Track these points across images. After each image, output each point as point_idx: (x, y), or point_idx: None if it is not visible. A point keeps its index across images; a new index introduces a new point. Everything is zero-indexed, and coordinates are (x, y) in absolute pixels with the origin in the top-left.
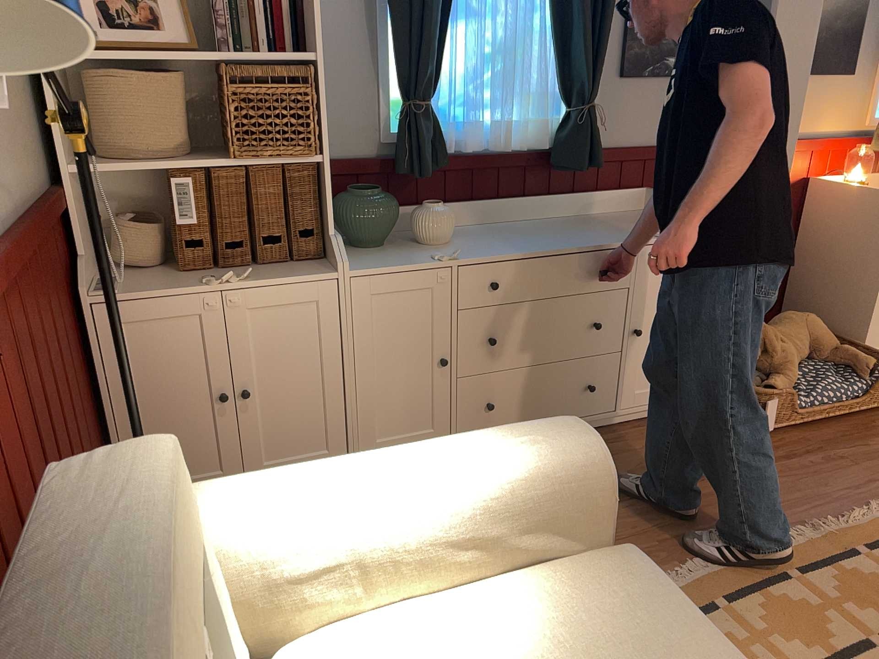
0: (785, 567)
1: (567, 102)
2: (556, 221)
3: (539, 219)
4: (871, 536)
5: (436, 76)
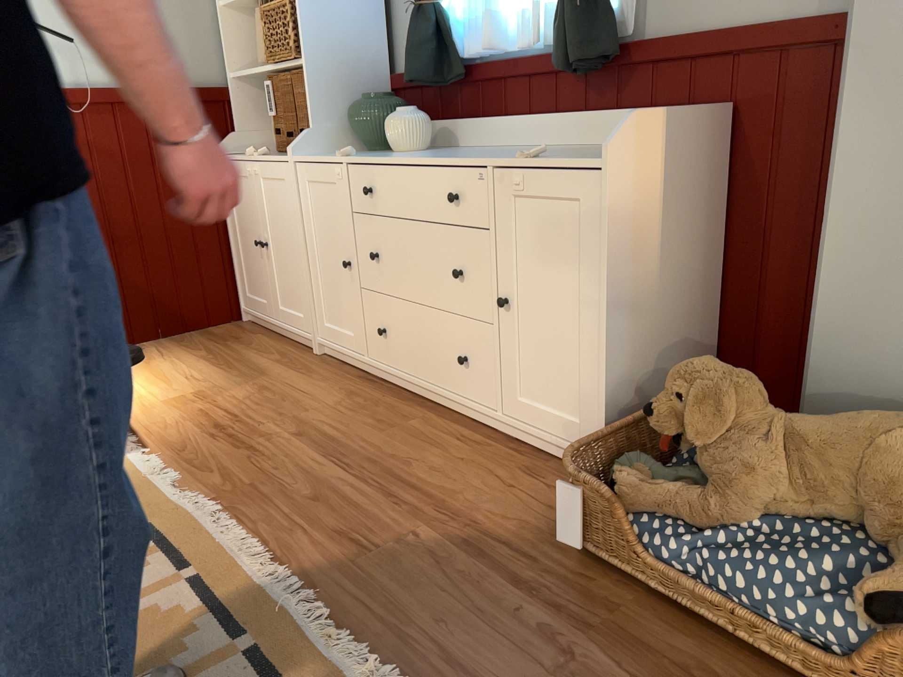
0: (202, 567)
1: None
2: (560, 148)
3: (557, 146)
4: (287, 659)
5: None
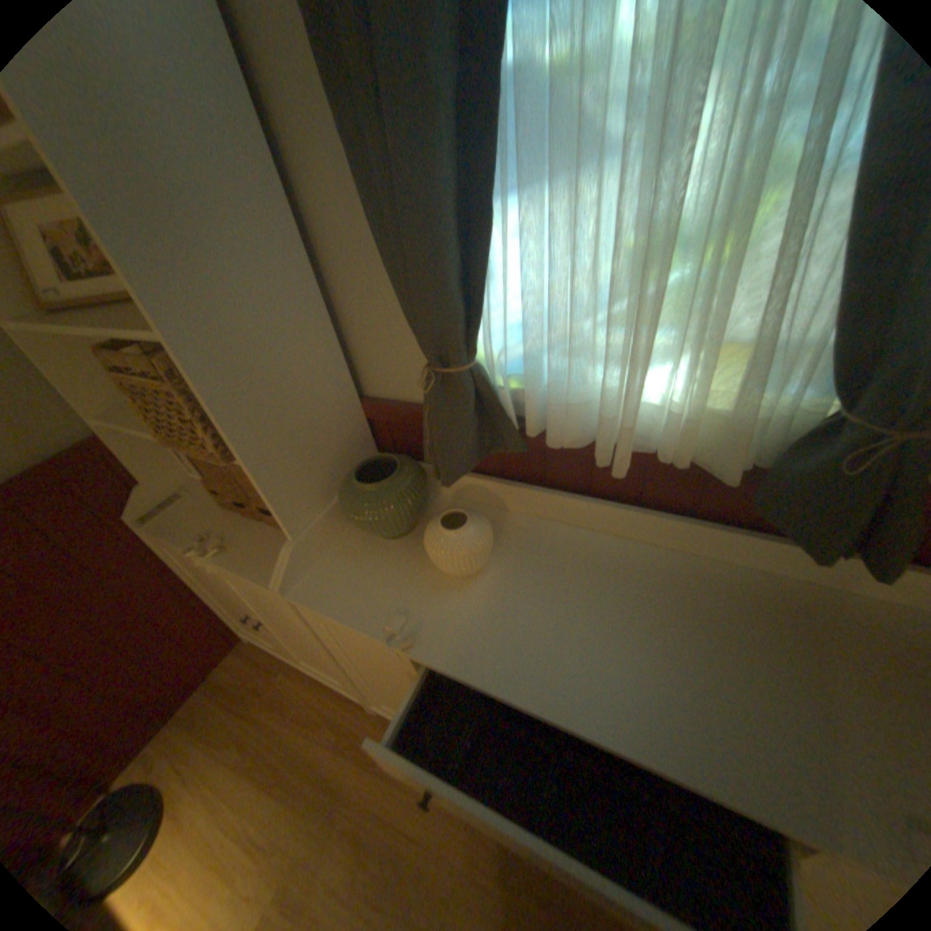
0: None
1: (853, 390)
2: (742, 587)
3: (713, 562)
4: None
5: (474, 319)
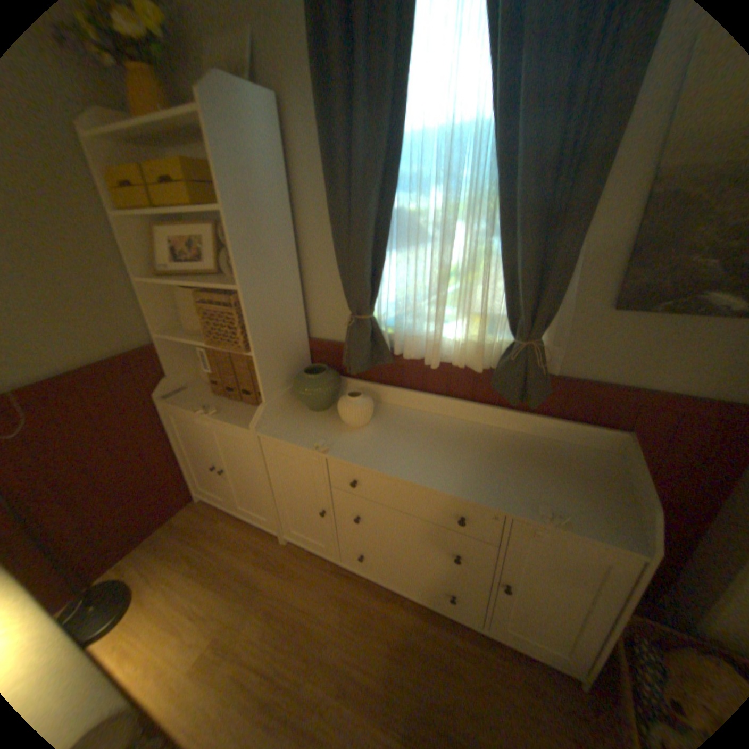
0: None
1: (514, 331)
2: (492, 434)
3: (481, 425)
4: None
5: (374, 295)
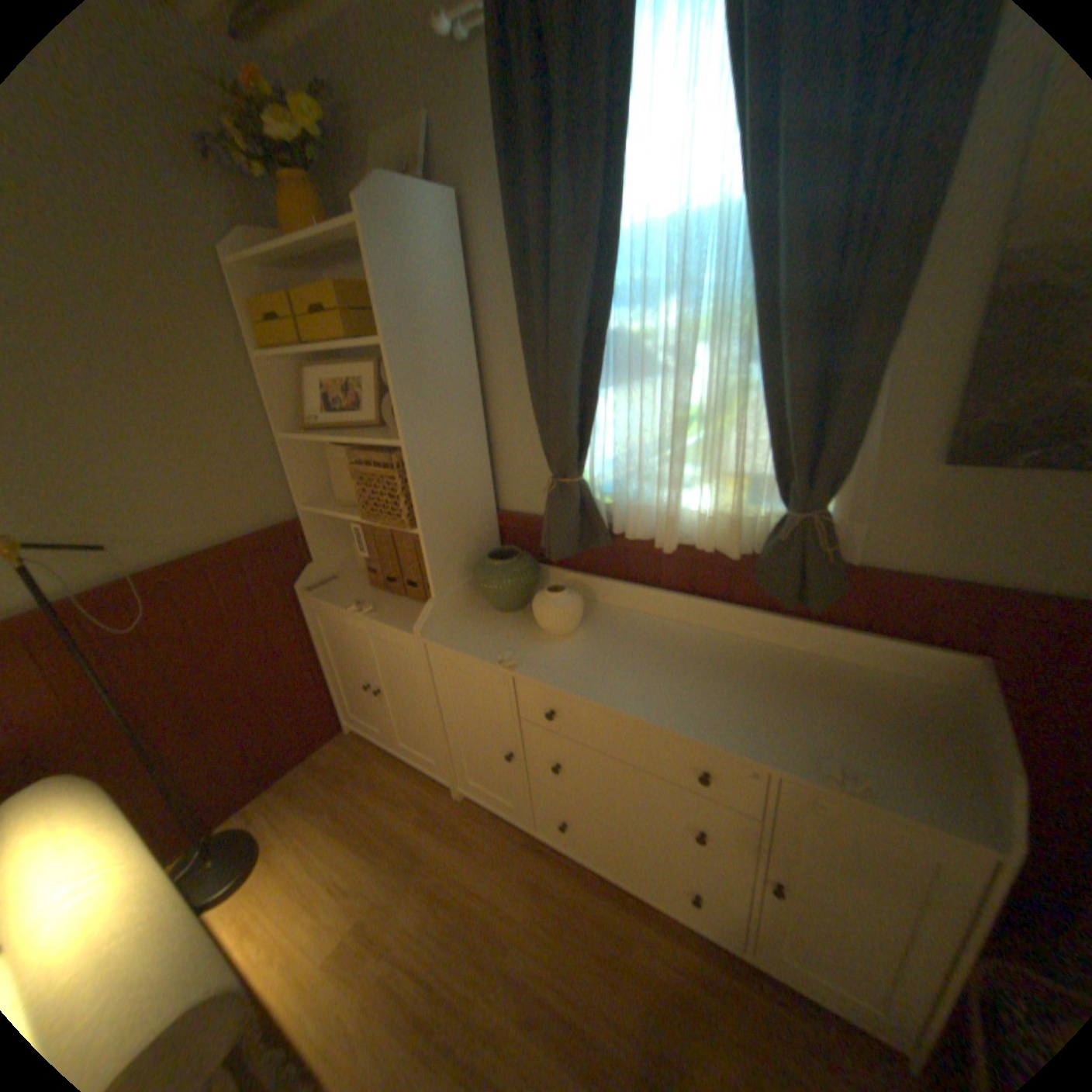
0: None
1: (787, 498)
2: (760, 652)
3: (744, 638)
4: None
5: (583, 450)
